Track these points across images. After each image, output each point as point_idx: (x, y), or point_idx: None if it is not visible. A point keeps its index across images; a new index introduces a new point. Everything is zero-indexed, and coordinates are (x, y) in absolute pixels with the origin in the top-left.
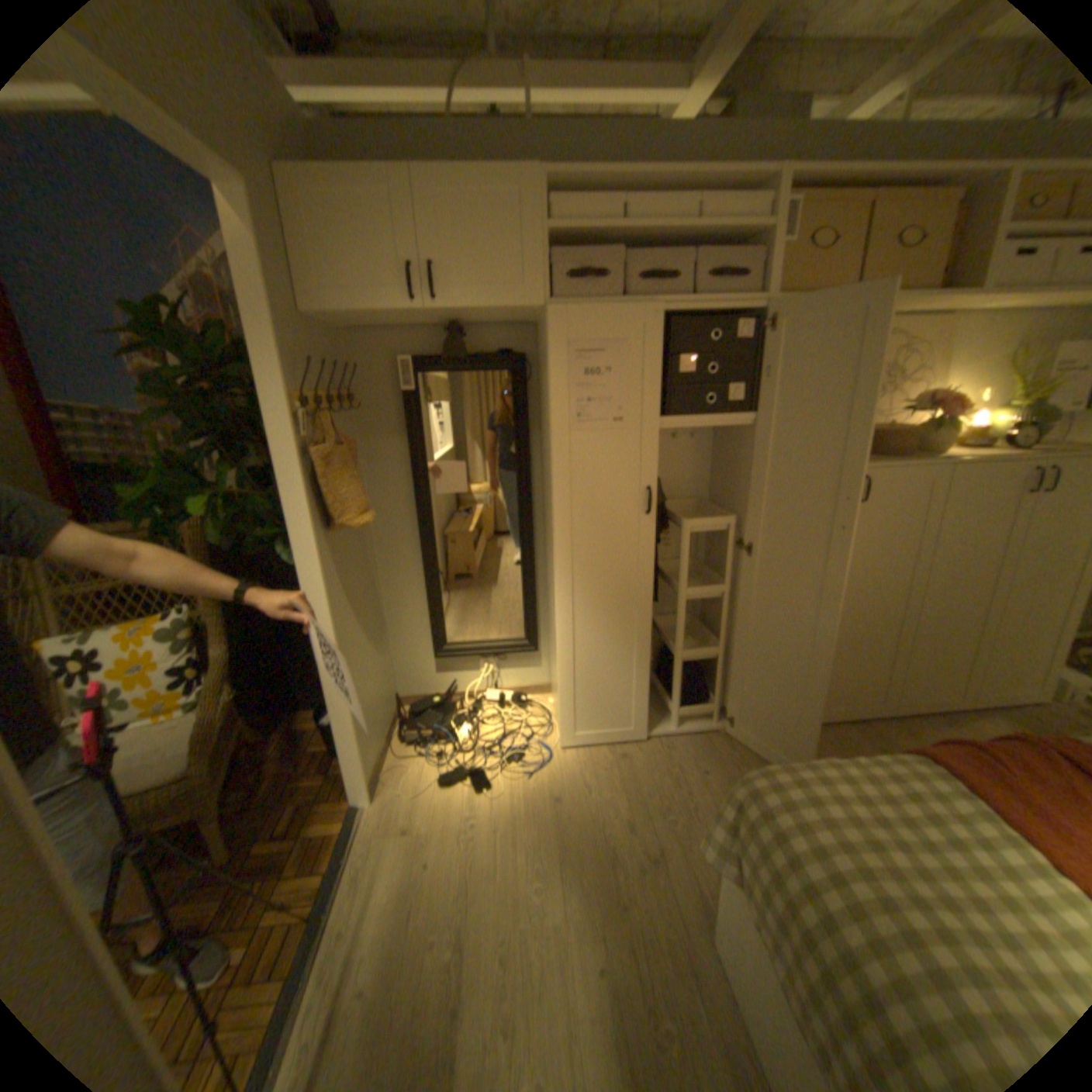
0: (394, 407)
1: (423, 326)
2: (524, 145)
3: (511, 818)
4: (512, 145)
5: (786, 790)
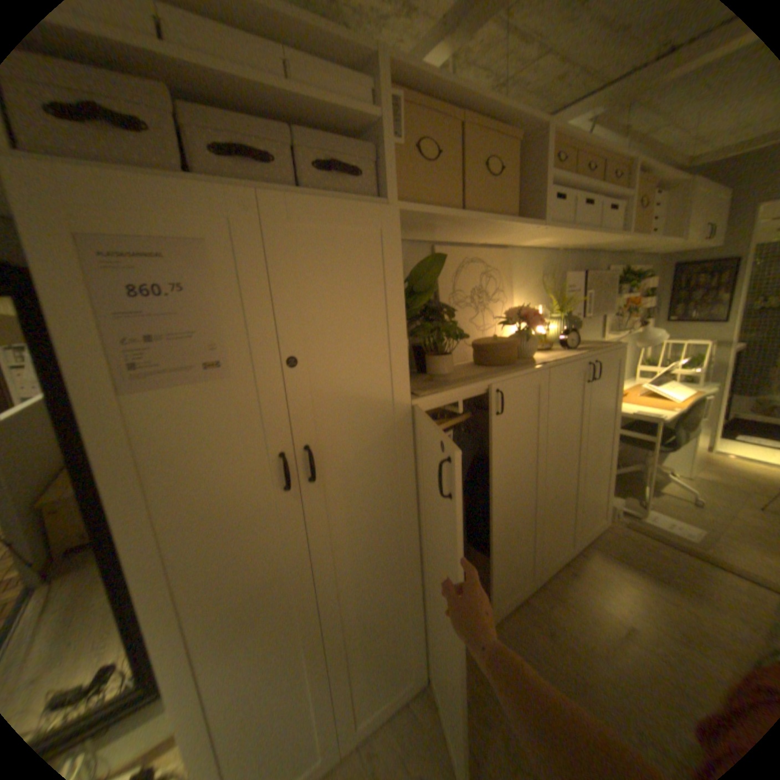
0: None
1: None
2: None
3: None
4: None
5: None
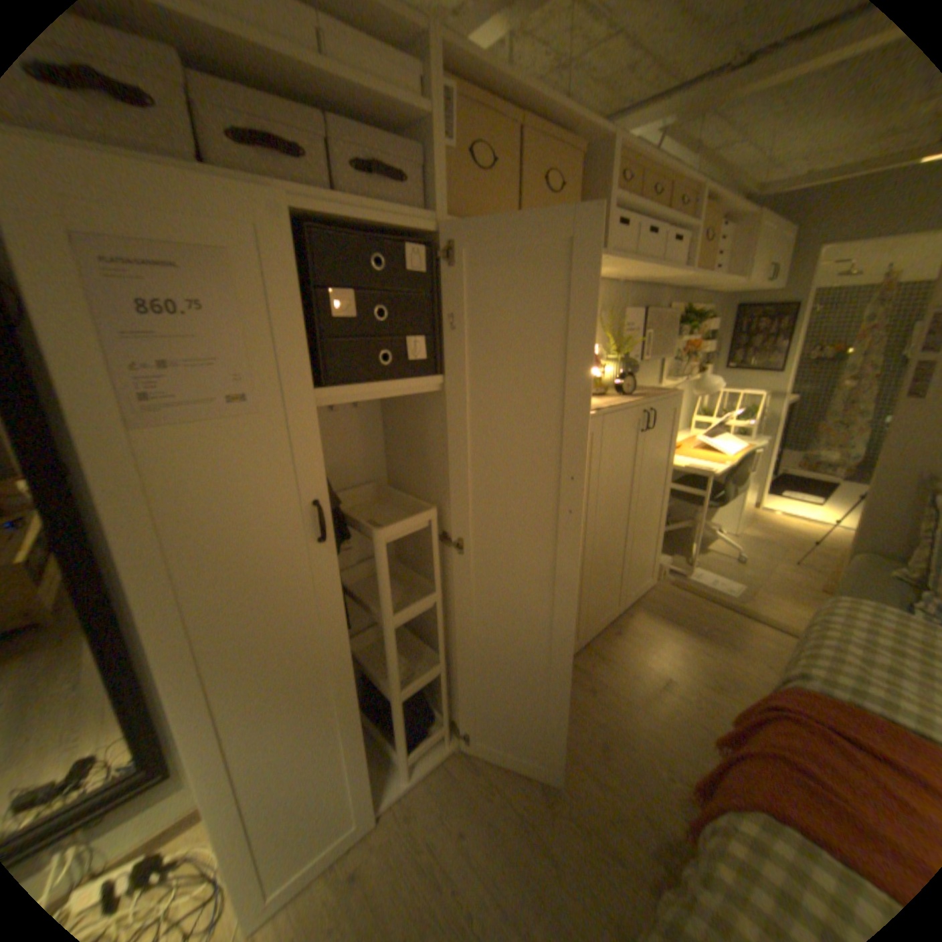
0: None
1: None
2: None
3: None
4: None
5: None
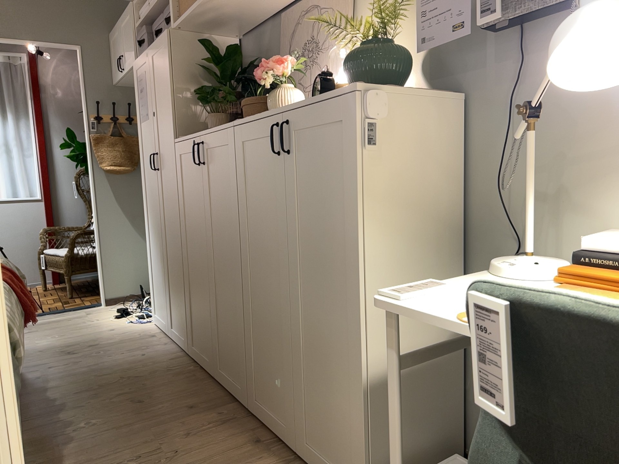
0: None
1: None
2: None
3: (98, 325)
4: None
5: None
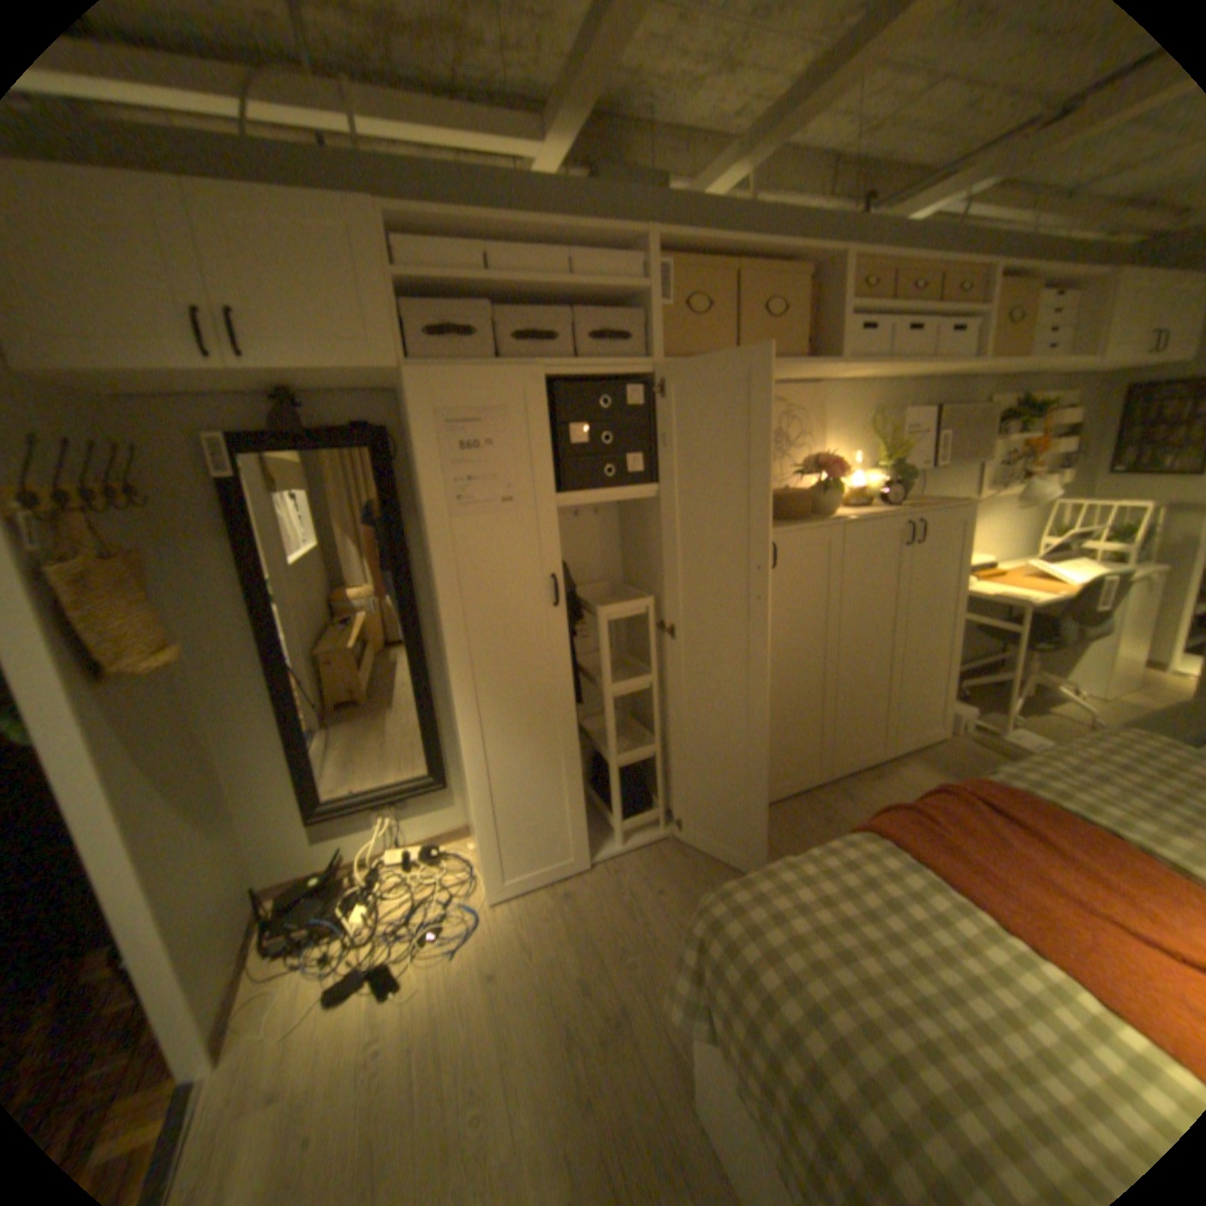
0: (207, 499)
1: (239, 392)
2: (356, 179)
3: (430, 1021)
4: (339, 177)
5: (746, 909)
